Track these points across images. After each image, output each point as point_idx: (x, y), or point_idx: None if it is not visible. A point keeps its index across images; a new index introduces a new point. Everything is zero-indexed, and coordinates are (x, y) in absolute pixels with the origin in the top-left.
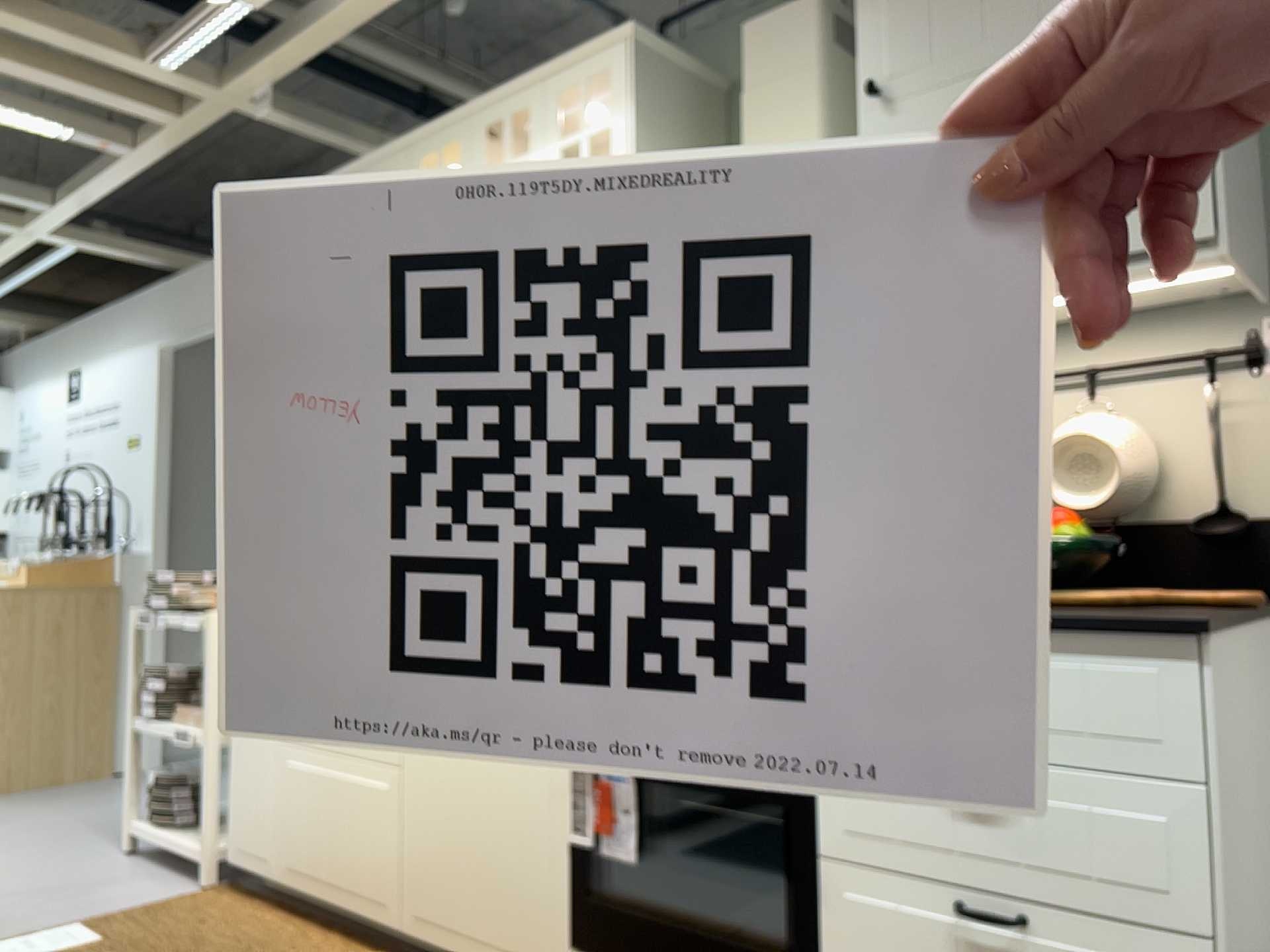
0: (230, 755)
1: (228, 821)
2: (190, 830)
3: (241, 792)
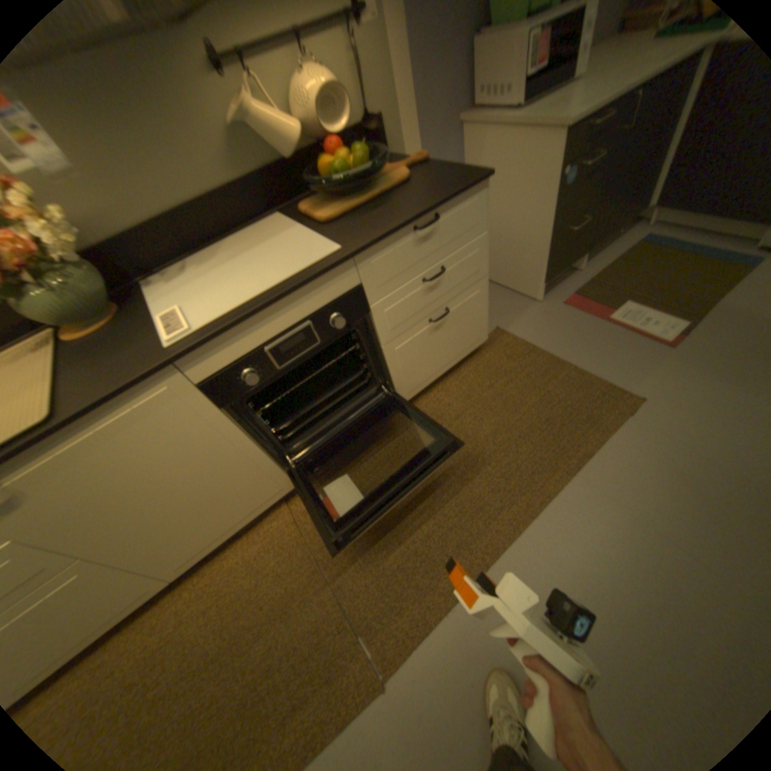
0: None
1: None
2: None
3: None
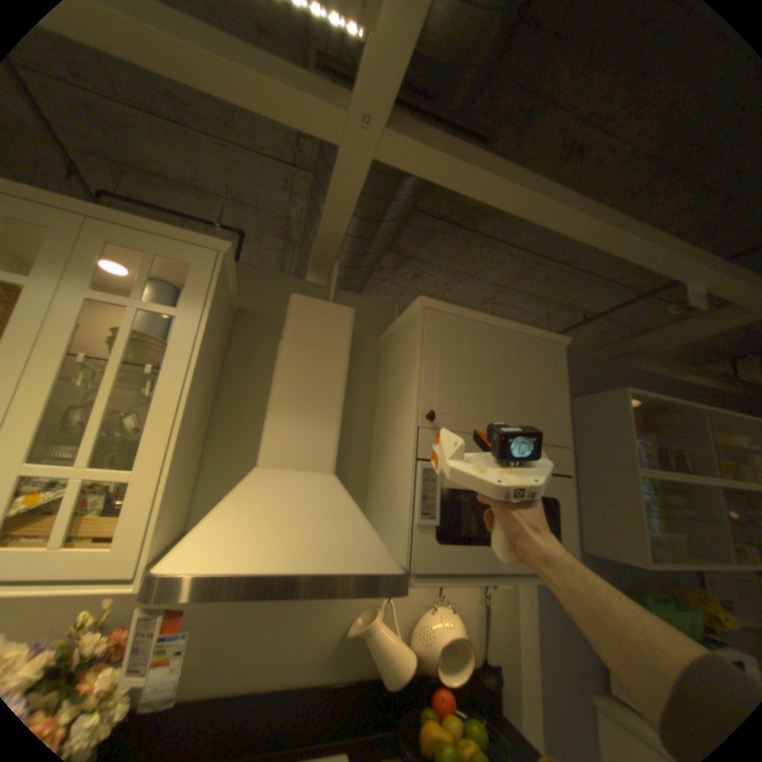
0: None
1: None
2: None
3: None
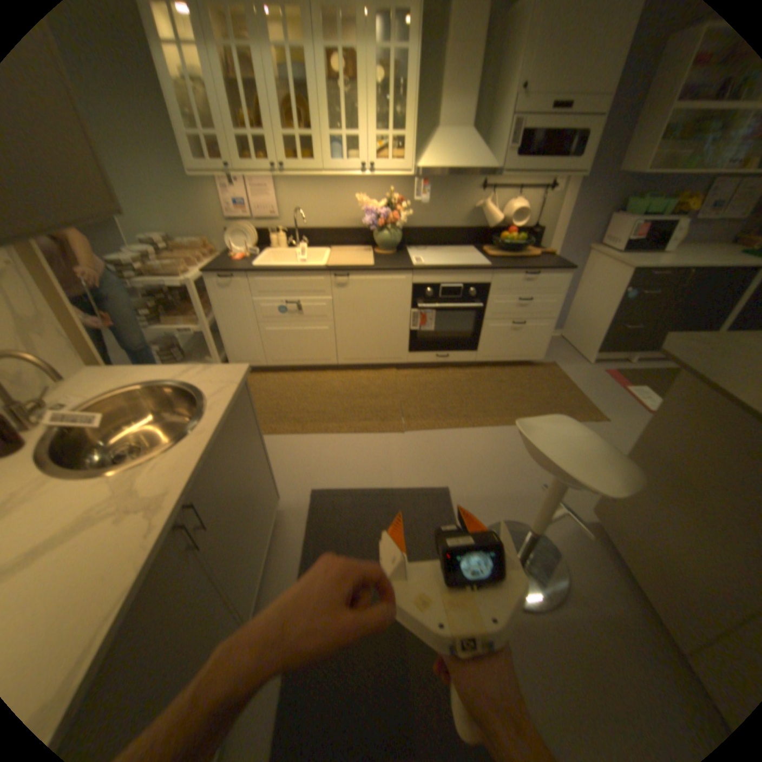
0: (220, 331)
1: (227, 352)
2: (179, 360)
3: (235, 342)
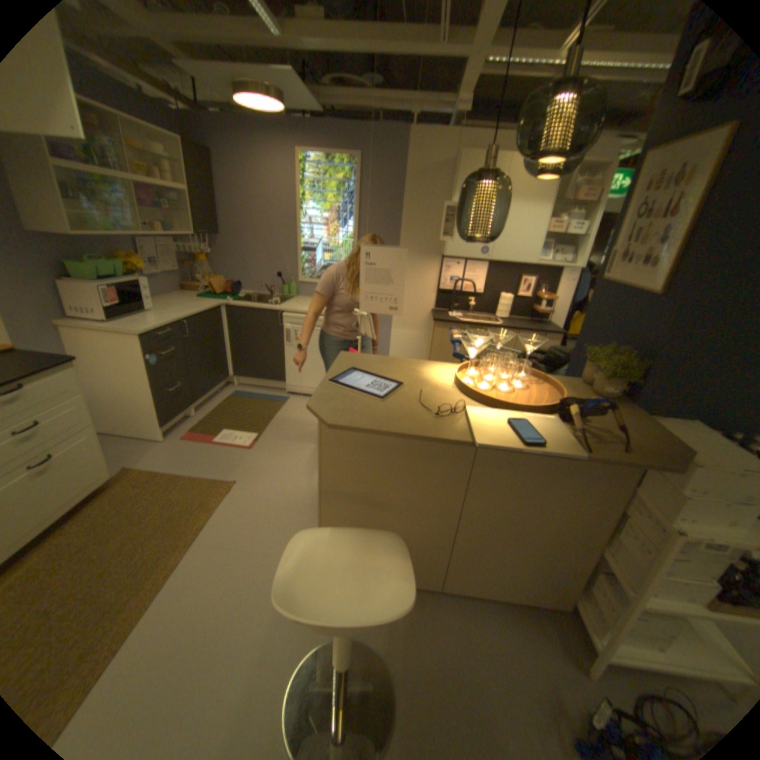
0: None
1: None
2: None
3: None
